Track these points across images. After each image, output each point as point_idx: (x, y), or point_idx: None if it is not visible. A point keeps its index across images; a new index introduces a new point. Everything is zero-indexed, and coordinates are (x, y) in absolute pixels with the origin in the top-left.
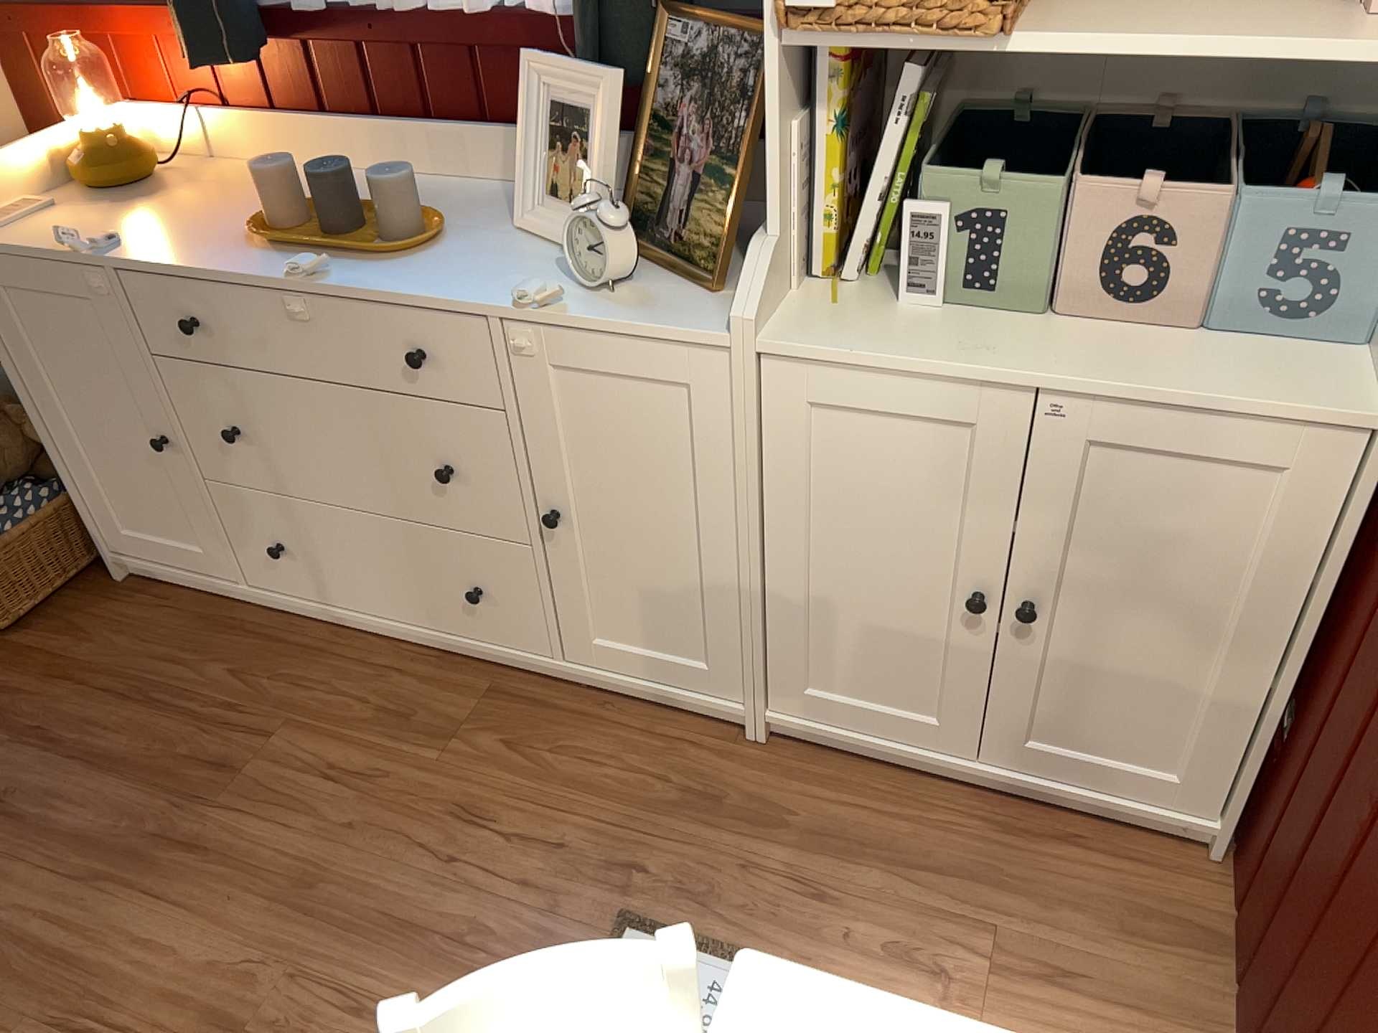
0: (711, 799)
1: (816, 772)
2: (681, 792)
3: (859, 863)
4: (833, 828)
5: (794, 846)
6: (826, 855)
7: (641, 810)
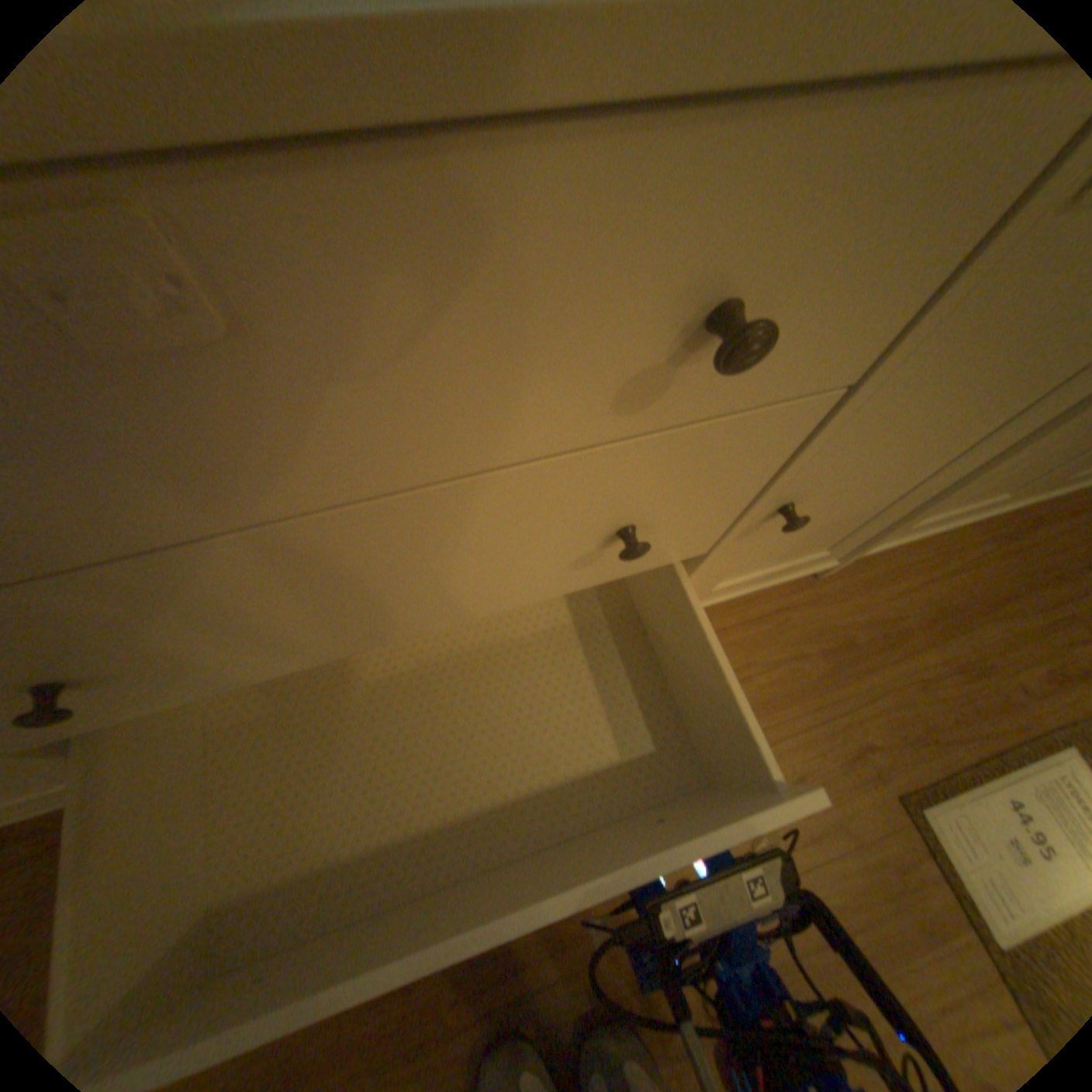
0: (852, 654)
1: (885, 577)
2: (829, 664)
3: (982, 633)
4: (941, 617)
5: (939, 652)
6: (960, 643)
7: (821, 704)
